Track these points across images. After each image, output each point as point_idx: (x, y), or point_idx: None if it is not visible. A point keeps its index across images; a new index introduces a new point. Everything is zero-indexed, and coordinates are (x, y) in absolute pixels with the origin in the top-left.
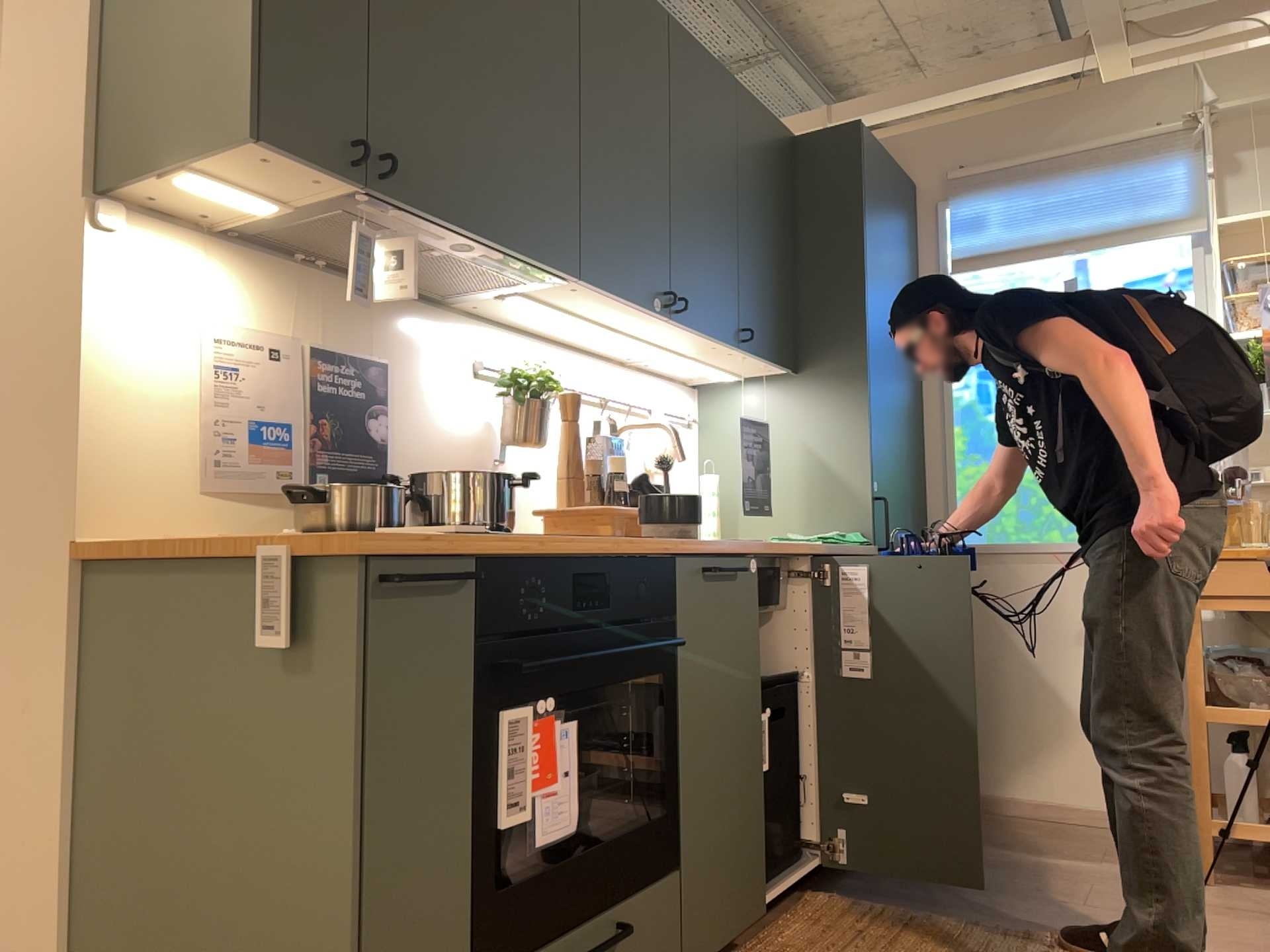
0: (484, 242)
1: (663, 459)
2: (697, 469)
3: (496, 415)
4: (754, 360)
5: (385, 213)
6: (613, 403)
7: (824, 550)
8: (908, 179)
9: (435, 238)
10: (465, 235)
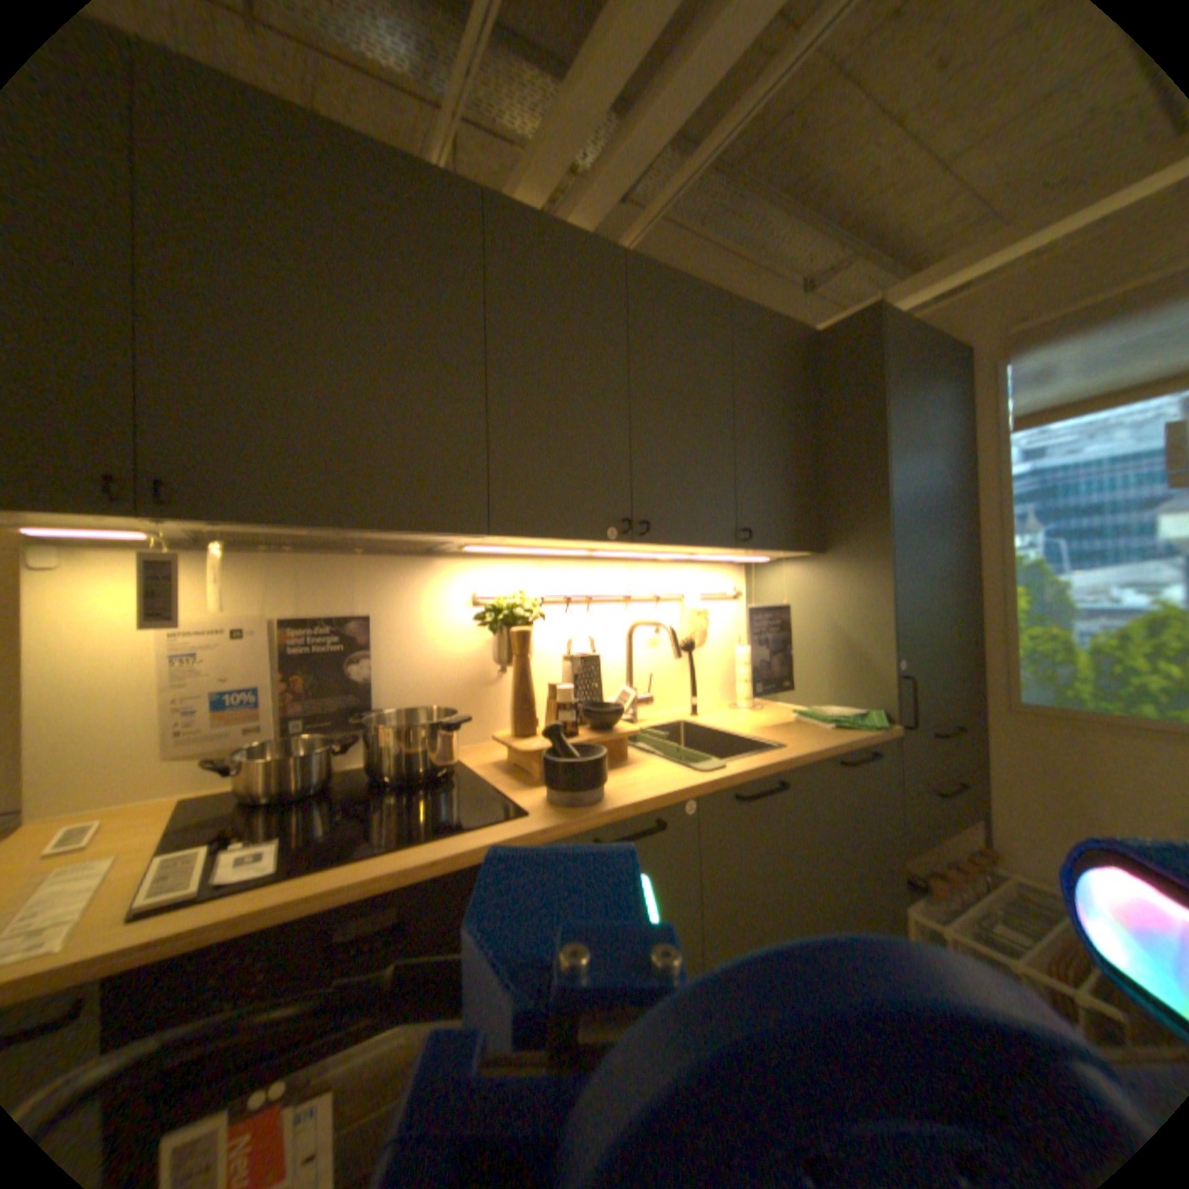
0: (343, 528)
1: (685, 639)
2: (735, 636)
3: (491, 635)
4: (764, 550)
5: (208, 526)
6: (637, 596)
7: (806, 758)
8: (963, 340)
9: (301, 531)
10: (315, 527)
